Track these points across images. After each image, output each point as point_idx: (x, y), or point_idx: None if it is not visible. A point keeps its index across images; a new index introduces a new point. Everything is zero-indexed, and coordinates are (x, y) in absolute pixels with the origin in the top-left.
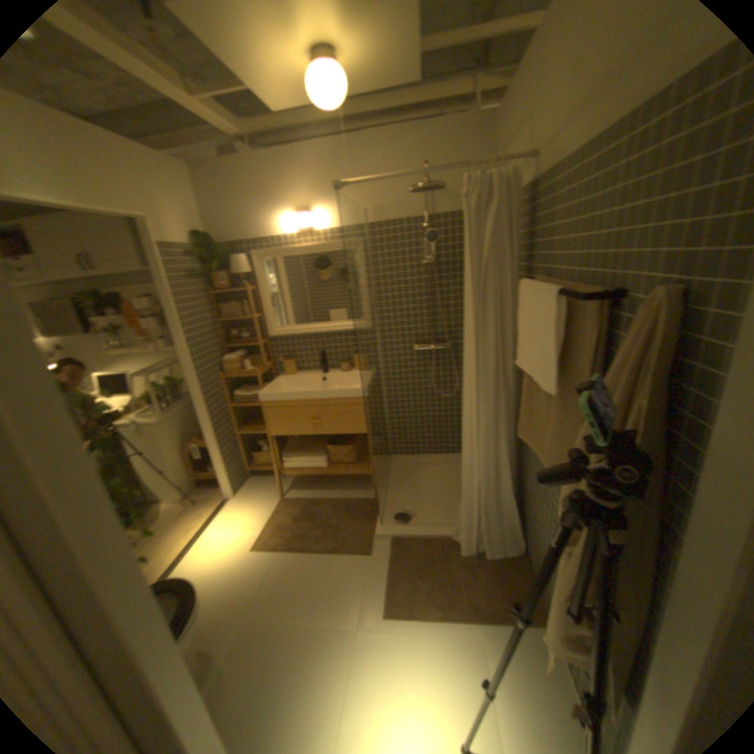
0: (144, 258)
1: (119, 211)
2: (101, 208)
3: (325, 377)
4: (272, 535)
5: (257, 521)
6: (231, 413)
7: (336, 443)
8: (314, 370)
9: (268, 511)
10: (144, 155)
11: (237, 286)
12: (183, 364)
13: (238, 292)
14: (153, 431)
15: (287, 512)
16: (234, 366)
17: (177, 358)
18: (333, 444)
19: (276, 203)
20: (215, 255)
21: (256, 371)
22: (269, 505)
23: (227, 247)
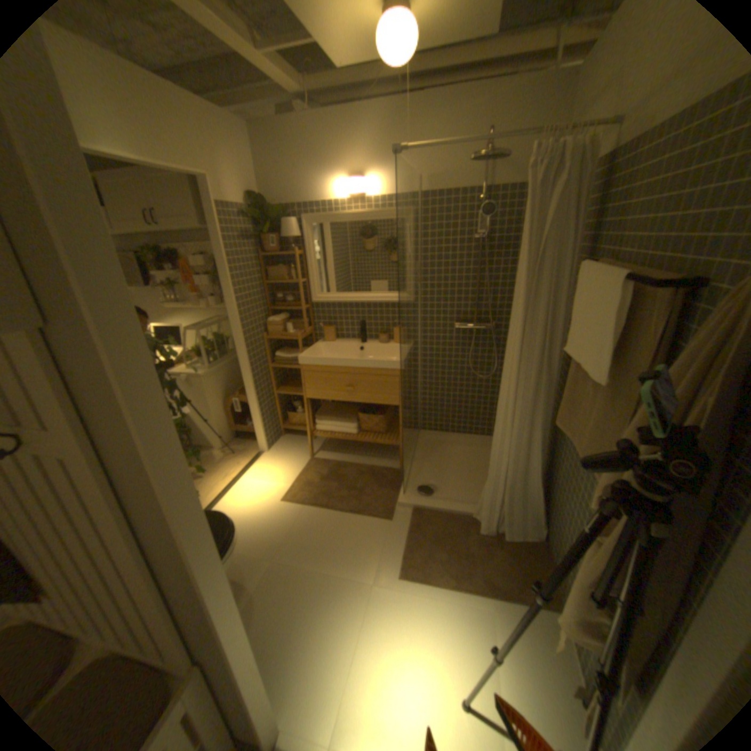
0: (204, 216)
1: (185, 168)
2: (169, 165)
3: (363, 347)
4: (301, 489)
5: (289, 475)
6: (272, 373)
7: (368, 412)
8: (353, 339)
9: (299, 467)
10: (209, 111)
11: (286, 250)
12: (232, 322)
13: (287, 255)
14: (202, 382)
15: (316, 471)
16: (278, 328)
17: (227, 315)
18: (364, 413)
19: (331, 166)
20: (268, 217)
21: (298, 335)
22: (300, 462)
23: (280, 210)
